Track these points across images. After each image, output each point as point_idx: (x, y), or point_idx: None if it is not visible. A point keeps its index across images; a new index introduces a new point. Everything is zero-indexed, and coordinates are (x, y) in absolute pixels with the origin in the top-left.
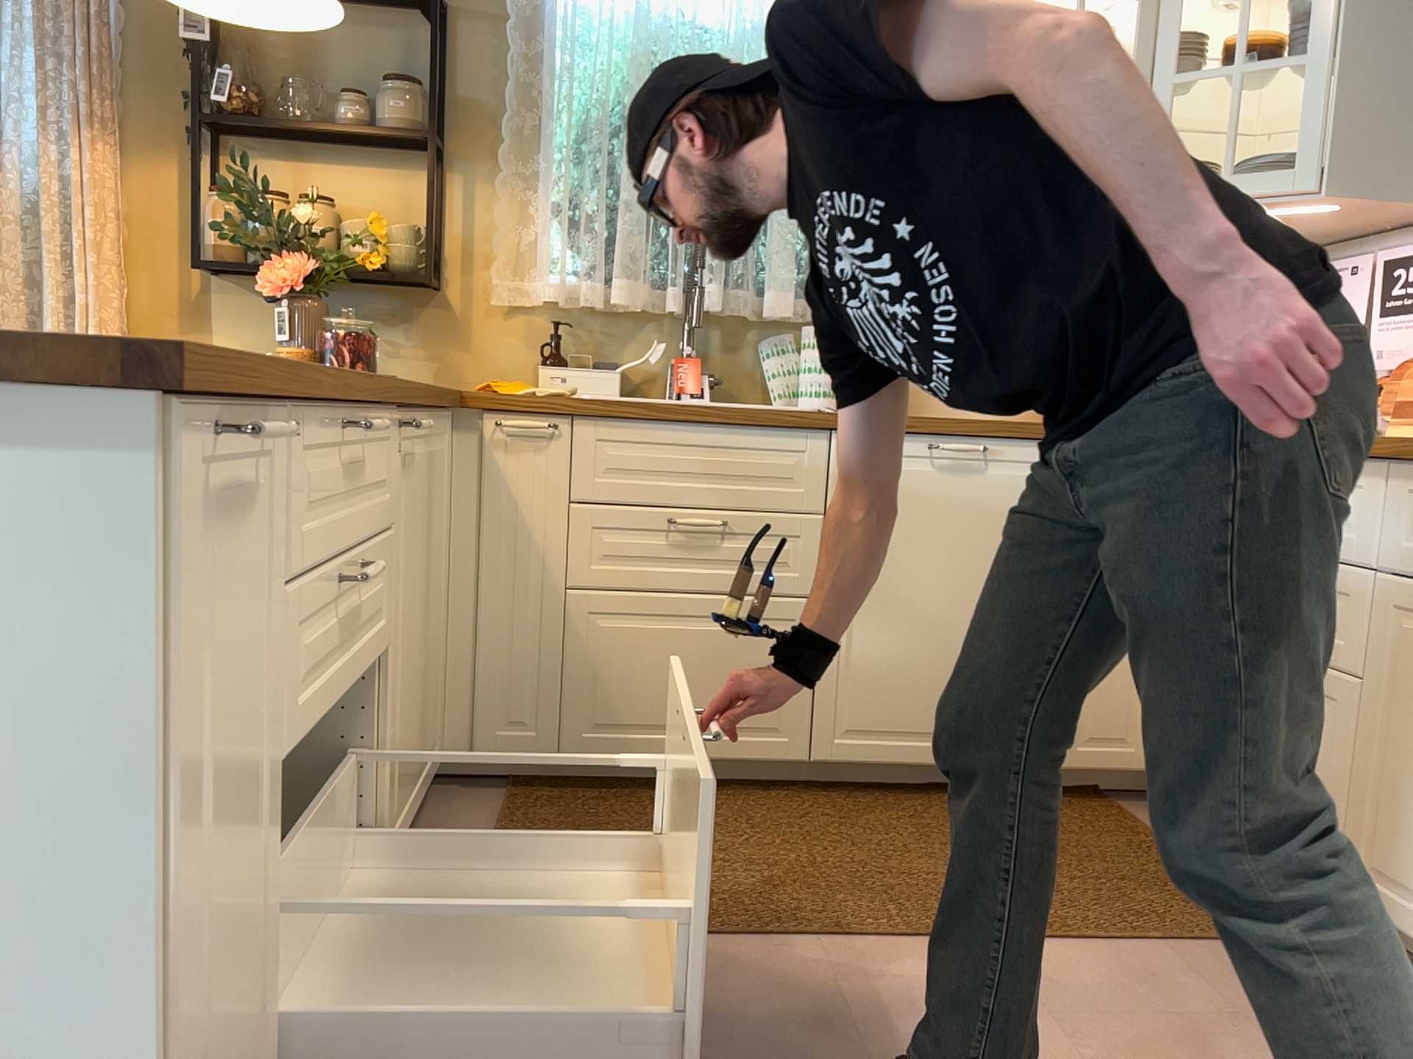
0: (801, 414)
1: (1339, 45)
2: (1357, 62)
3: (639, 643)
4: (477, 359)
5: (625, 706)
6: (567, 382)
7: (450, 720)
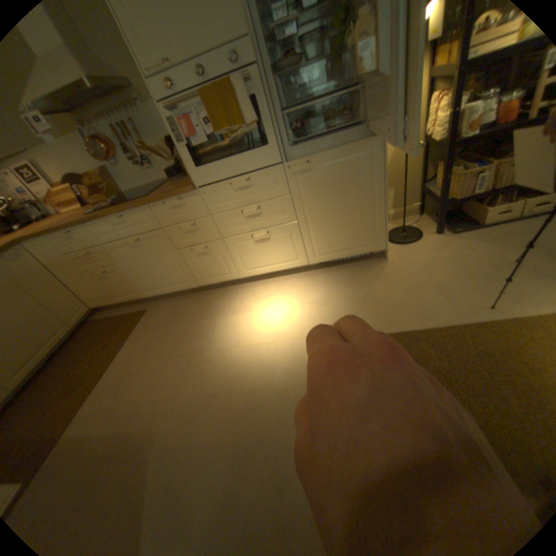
0: None
1: None
2: None
3: None
4: None
5: None
6: None
7: None
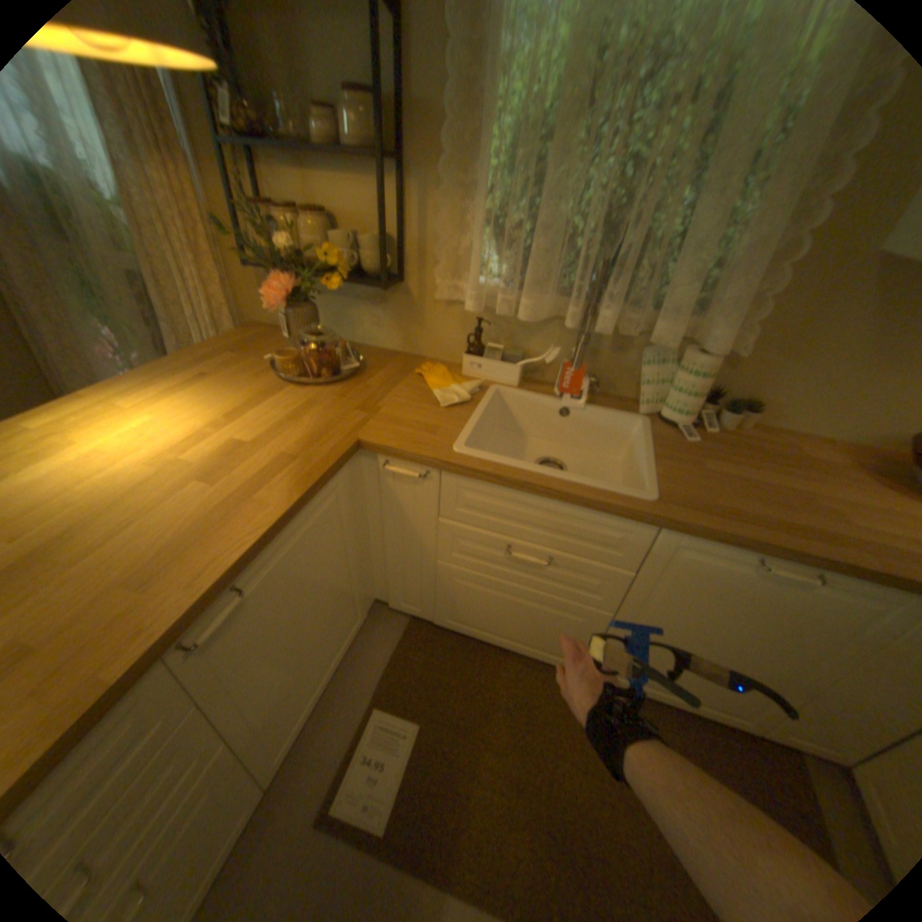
0: (636, 510)
1: None
2: None
3: (482, 597)
4: (428, 336)
5: (471, 619)
6: (481, 369)
7: (377, 589)
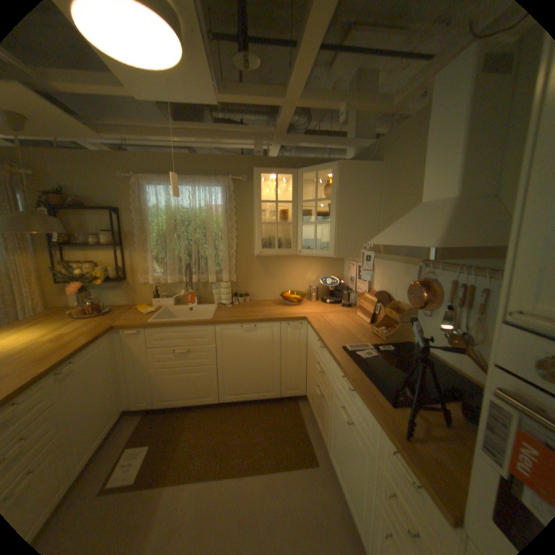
0: (205, 322)
1: (337, 219)
2: (341, 224)
3: (170, 381)
4: (138, 296)
5: (168, 396)
6: (159, 302)
7: (123, 403)
